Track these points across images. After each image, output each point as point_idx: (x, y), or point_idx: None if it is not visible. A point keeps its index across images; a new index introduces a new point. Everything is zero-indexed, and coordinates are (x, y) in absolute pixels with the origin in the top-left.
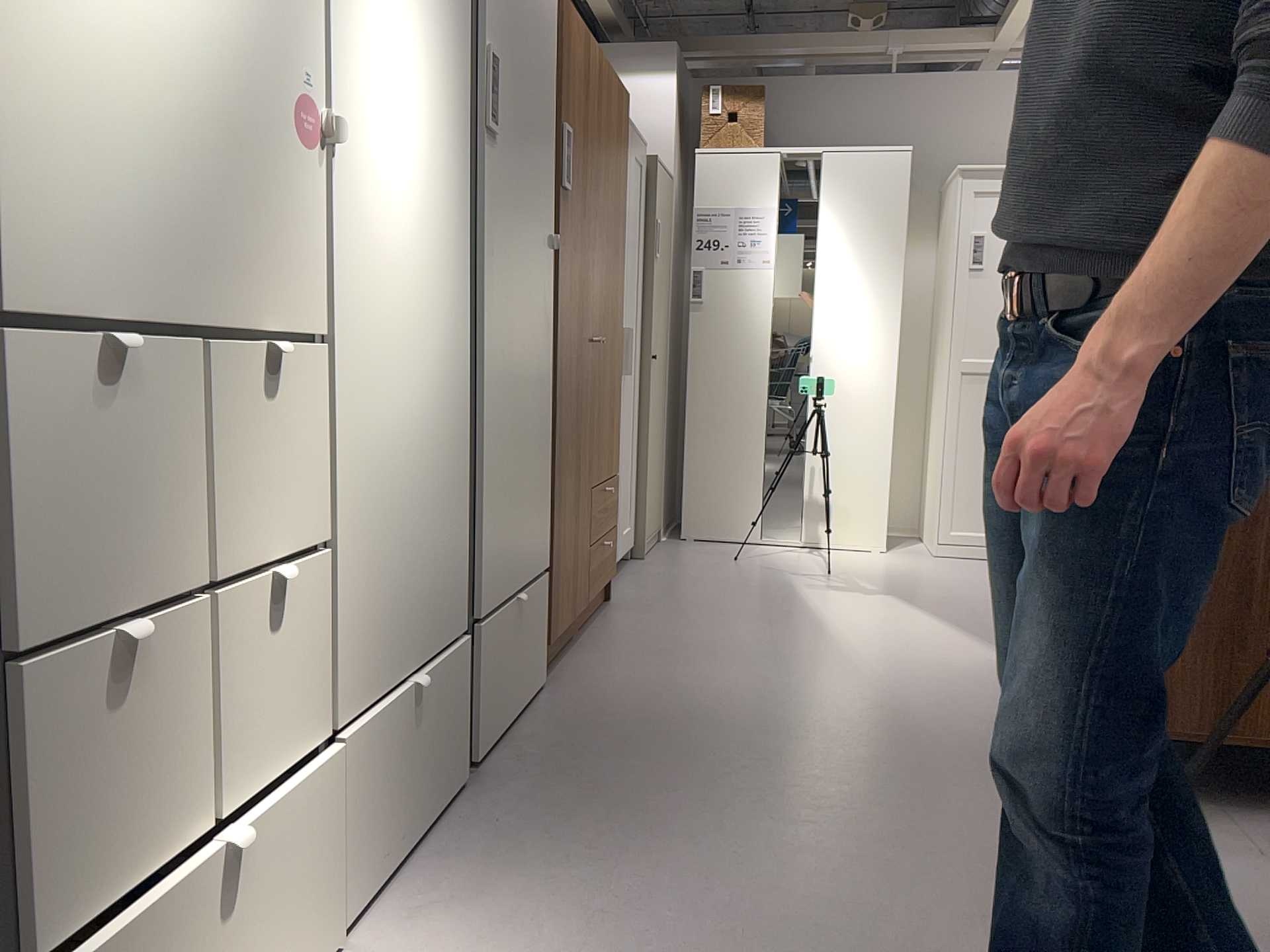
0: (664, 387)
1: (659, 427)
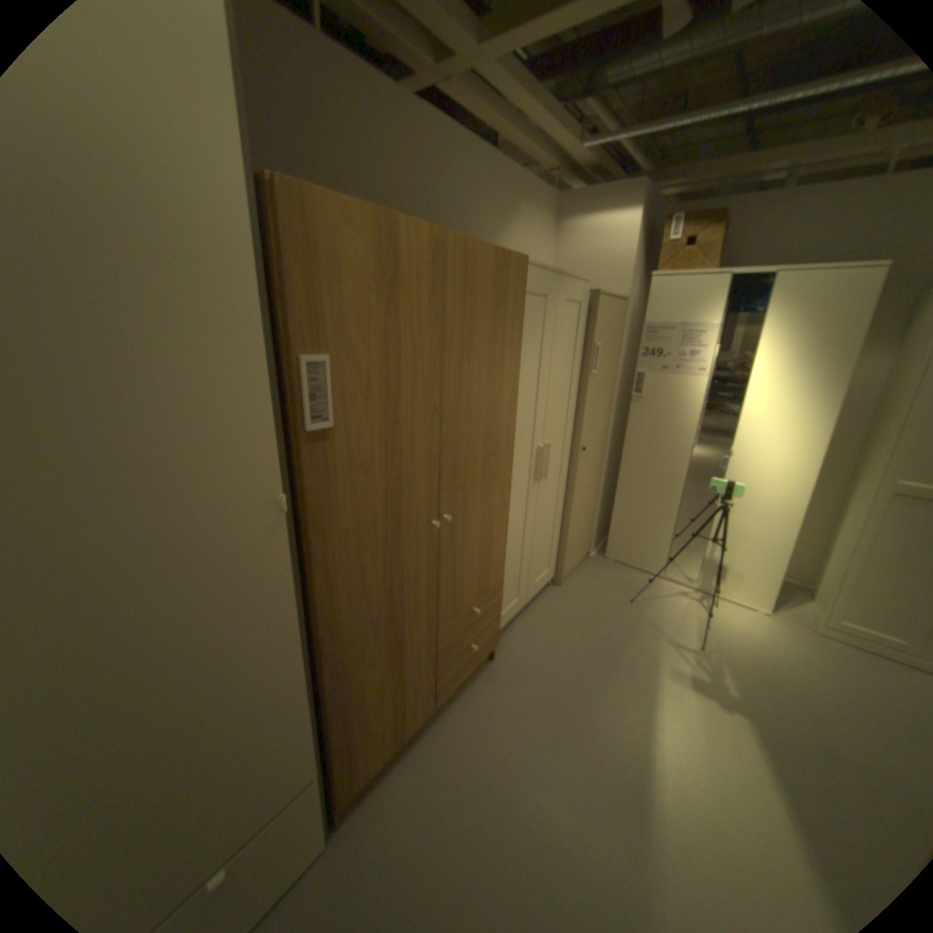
0: (599, 461)
1: (590, 491)
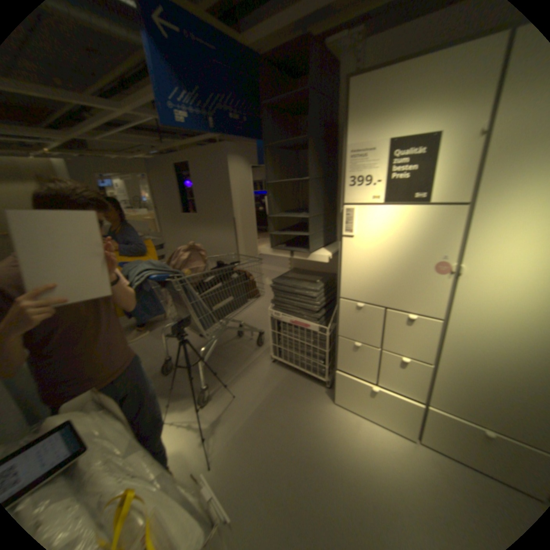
0: None
1: None
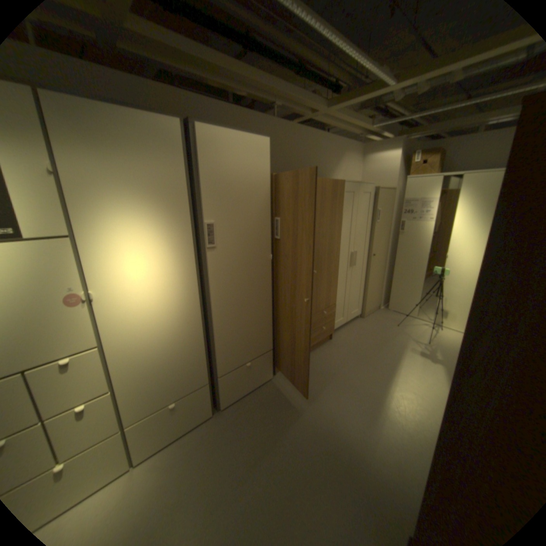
0: (384, 262)
1: (379, 276)
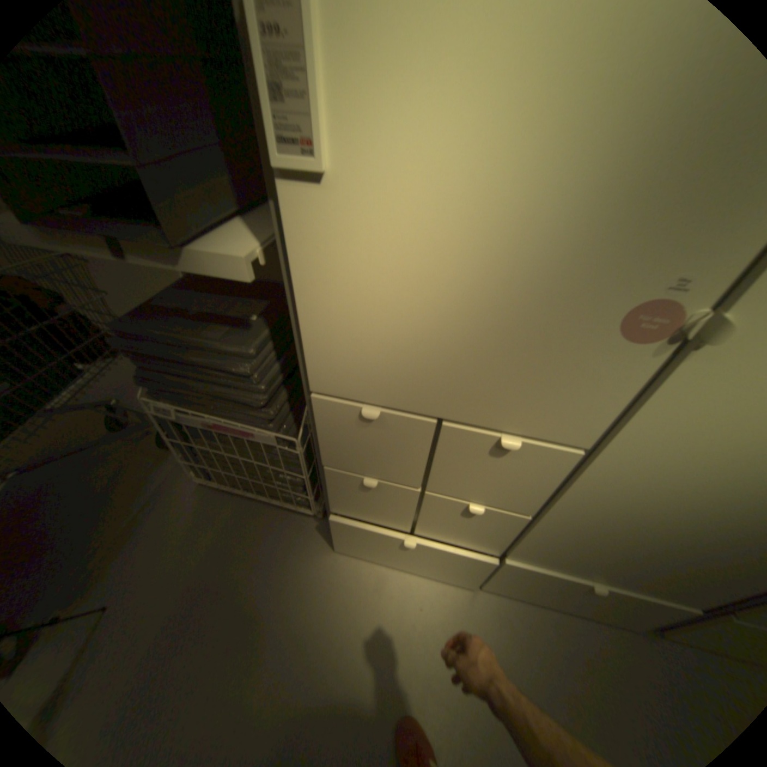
0: None
1: None
